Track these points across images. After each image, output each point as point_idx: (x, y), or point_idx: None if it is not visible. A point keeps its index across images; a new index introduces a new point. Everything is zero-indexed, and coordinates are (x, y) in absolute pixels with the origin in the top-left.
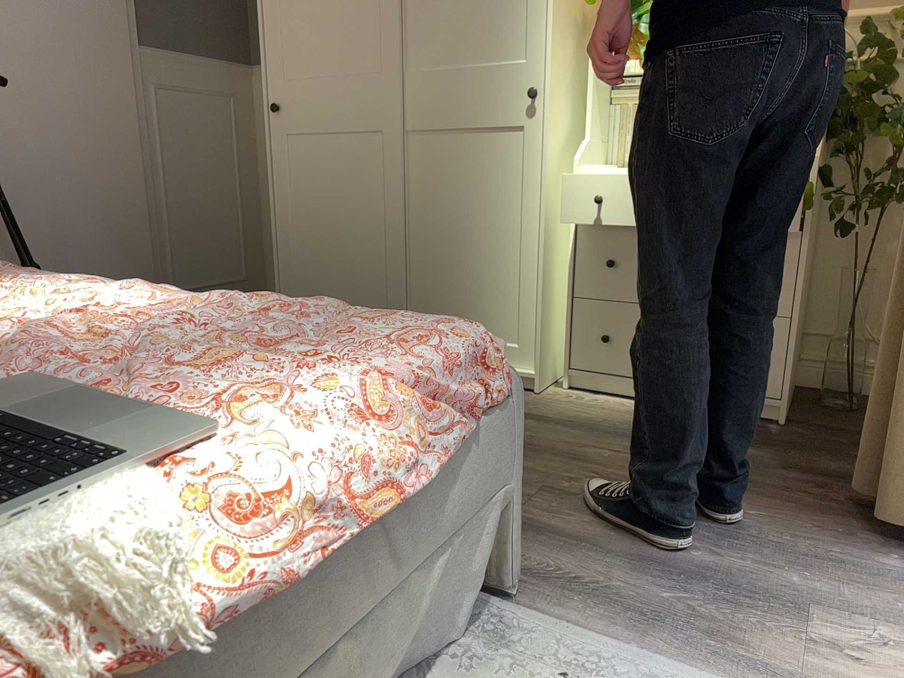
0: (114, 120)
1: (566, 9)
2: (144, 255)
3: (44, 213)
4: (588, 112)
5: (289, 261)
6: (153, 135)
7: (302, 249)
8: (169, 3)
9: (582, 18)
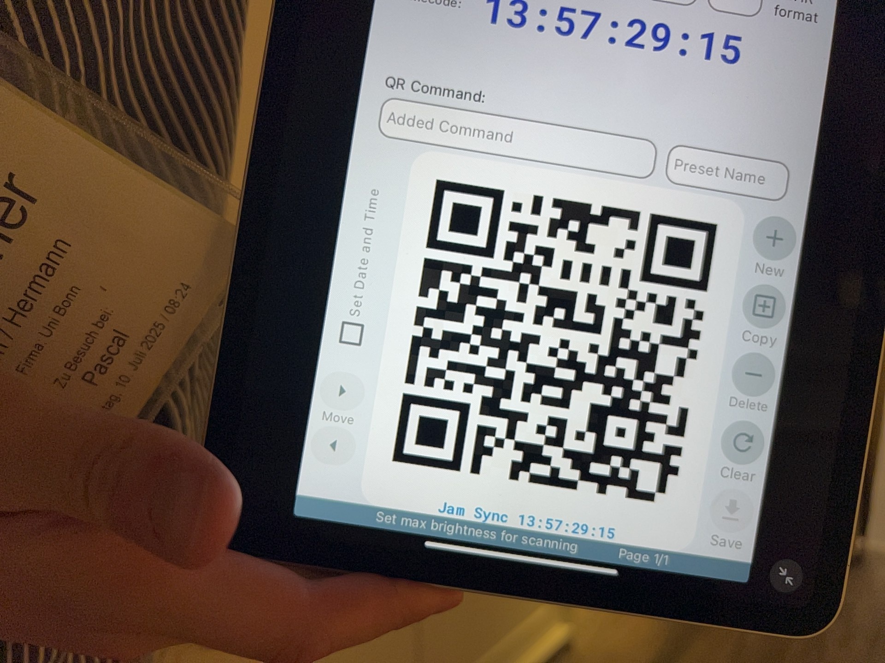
0: None
1: None
2: None
3: None
4: None
5: None
6: None
7: None
8: None
9: None
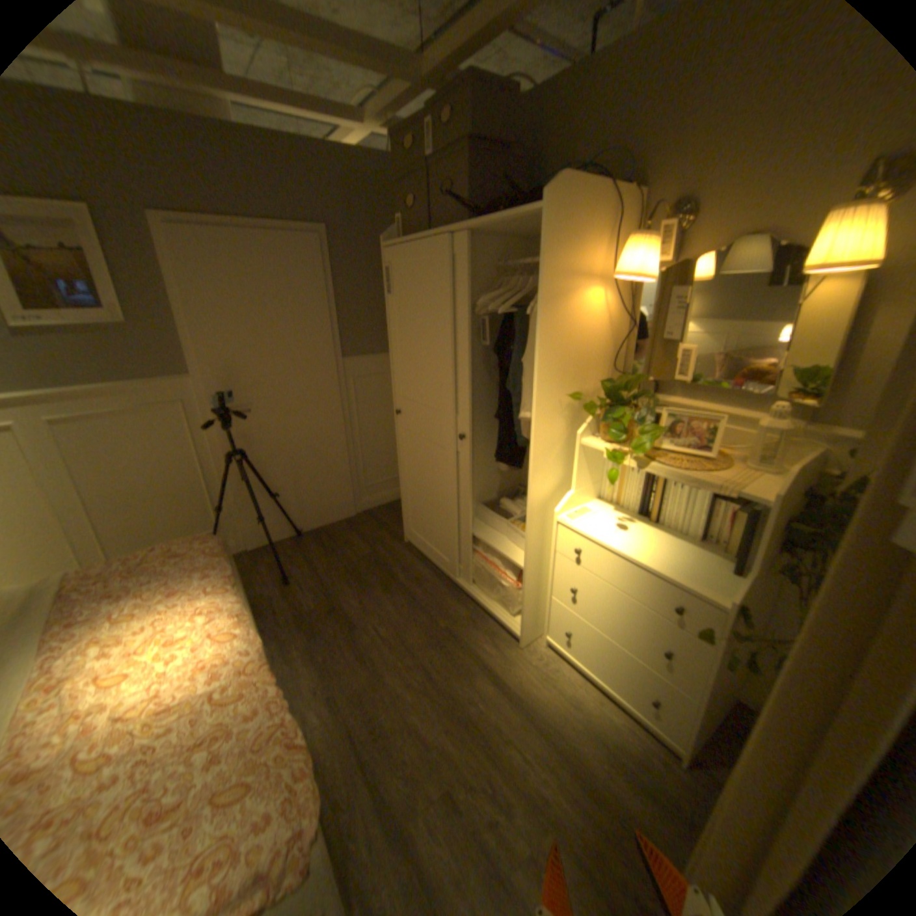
0: (324, 404)
1: (555, 404)
2: (343, 473)
3: (284, 461)
4: (574, 472)
5: (407, 498)
6: (350, 405)
7: (412, 494)
8: (361, 327)
9: (580, 398)
